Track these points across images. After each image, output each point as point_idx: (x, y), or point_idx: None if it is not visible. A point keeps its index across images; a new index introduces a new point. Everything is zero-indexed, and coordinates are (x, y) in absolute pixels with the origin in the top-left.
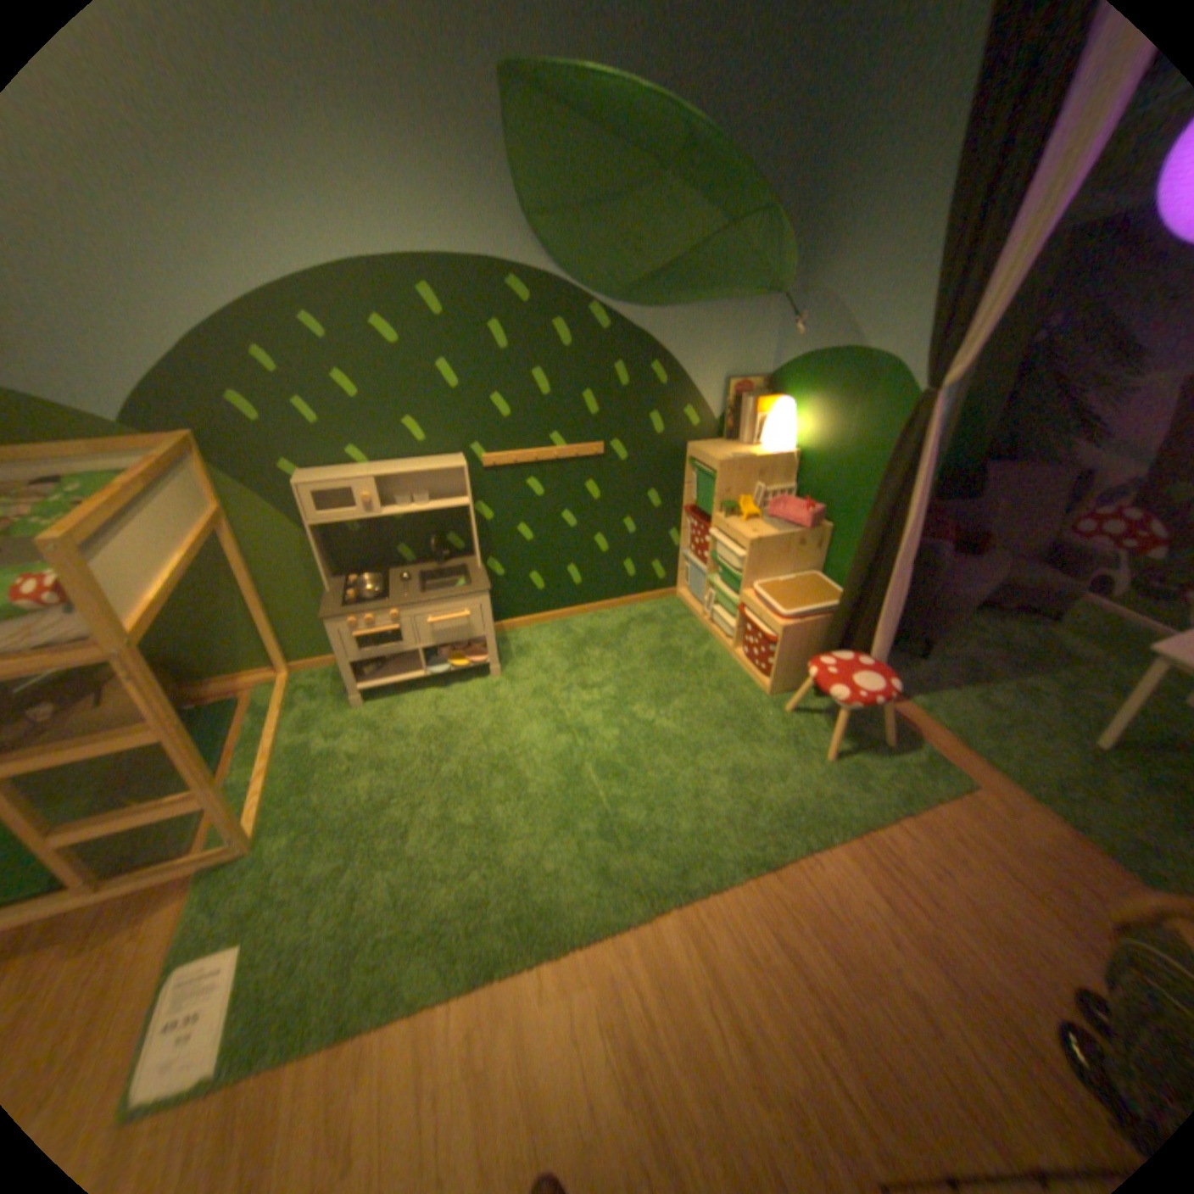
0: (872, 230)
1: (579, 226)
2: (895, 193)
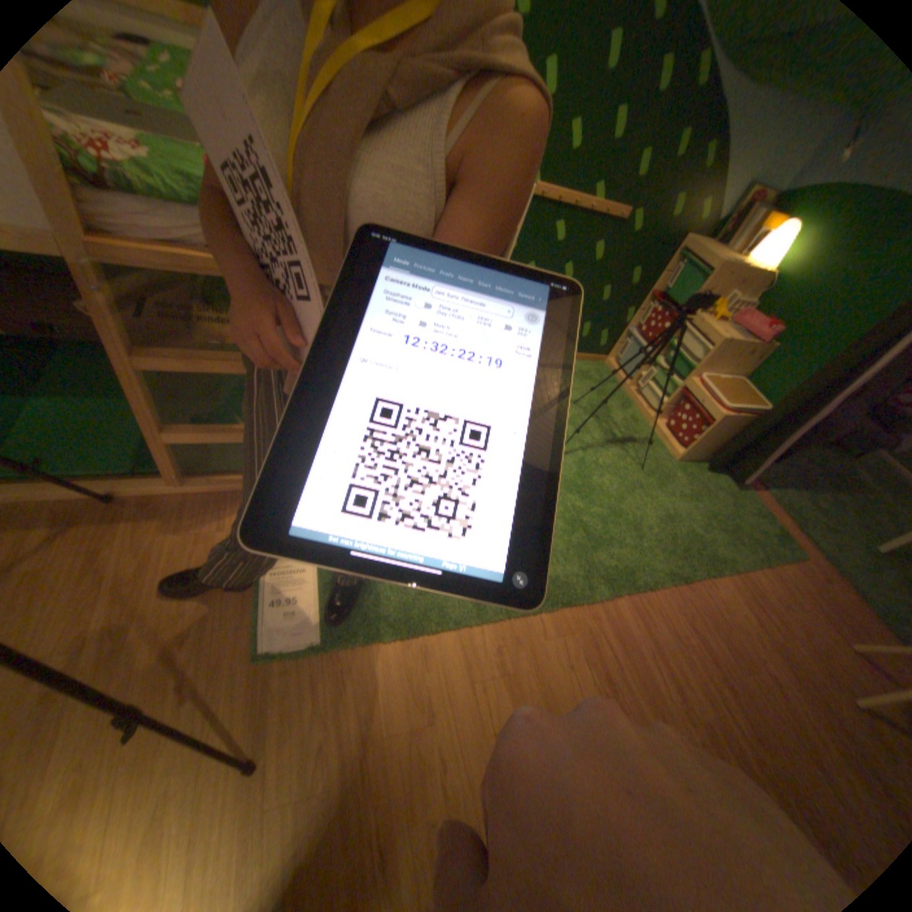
0: None
1: None
2: None
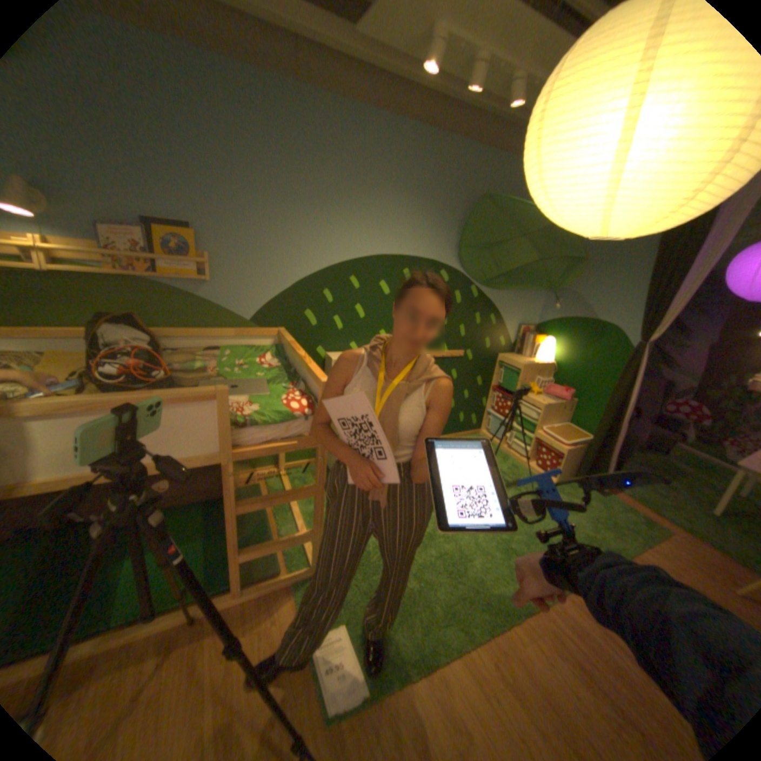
0: (601, 272)
1: (478, 254)
2: (614, 260)
